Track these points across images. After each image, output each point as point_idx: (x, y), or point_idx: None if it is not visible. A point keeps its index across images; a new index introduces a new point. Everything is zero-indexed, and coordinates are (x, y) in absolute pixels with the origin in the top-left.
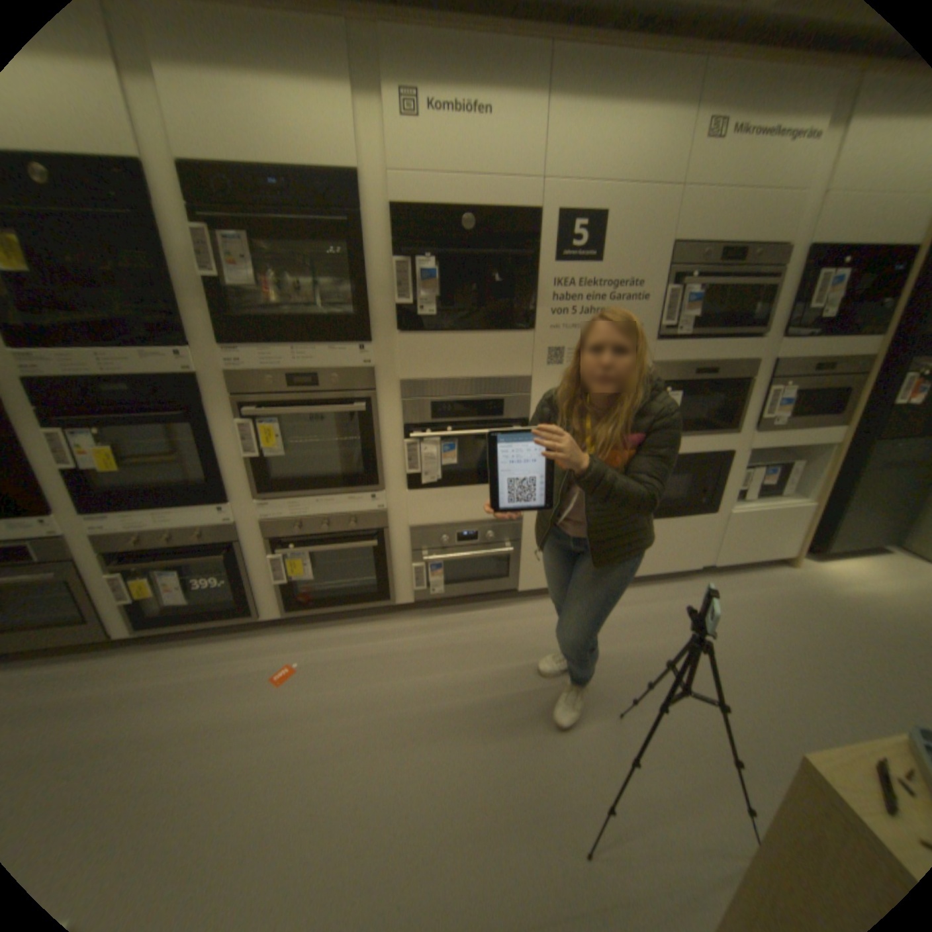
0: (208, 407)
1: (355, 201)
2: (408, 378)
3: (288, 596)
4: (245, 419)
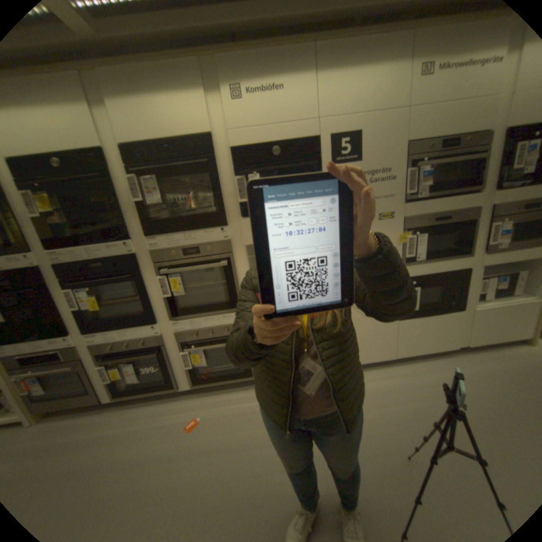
0: (142, 271)
1: (210, 149)
2: (250, 243)
3: (193, 376)
4: (161, 275)
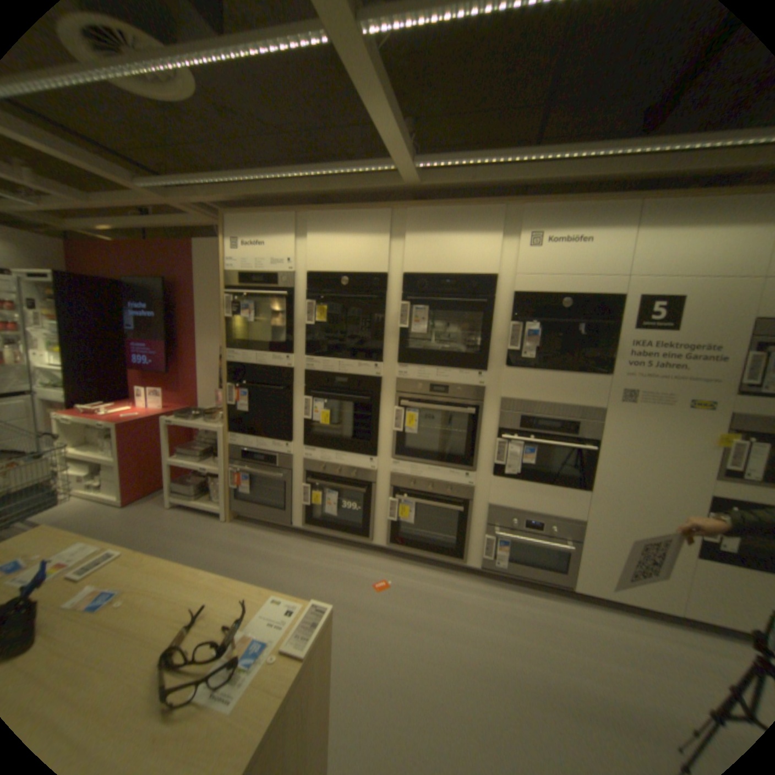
0: (383, 397)
1: (493, 291)
2: (508, 397)
3: (395, 531)
4: (401, 407)
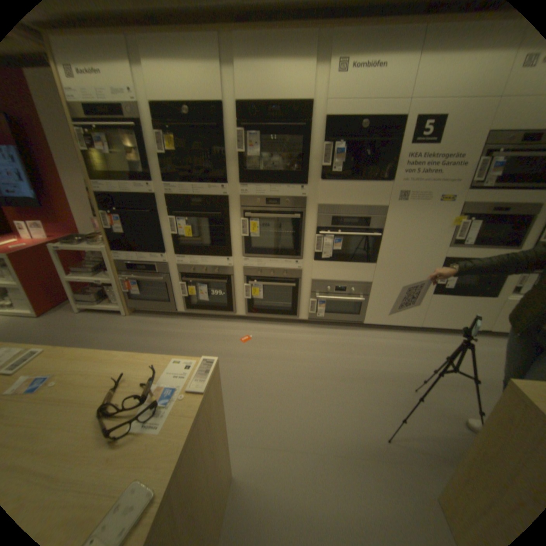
0: (231, 212)
1: (310, 116)
2: (322, 204)
3: (250, 305)
4: (245, 218)
